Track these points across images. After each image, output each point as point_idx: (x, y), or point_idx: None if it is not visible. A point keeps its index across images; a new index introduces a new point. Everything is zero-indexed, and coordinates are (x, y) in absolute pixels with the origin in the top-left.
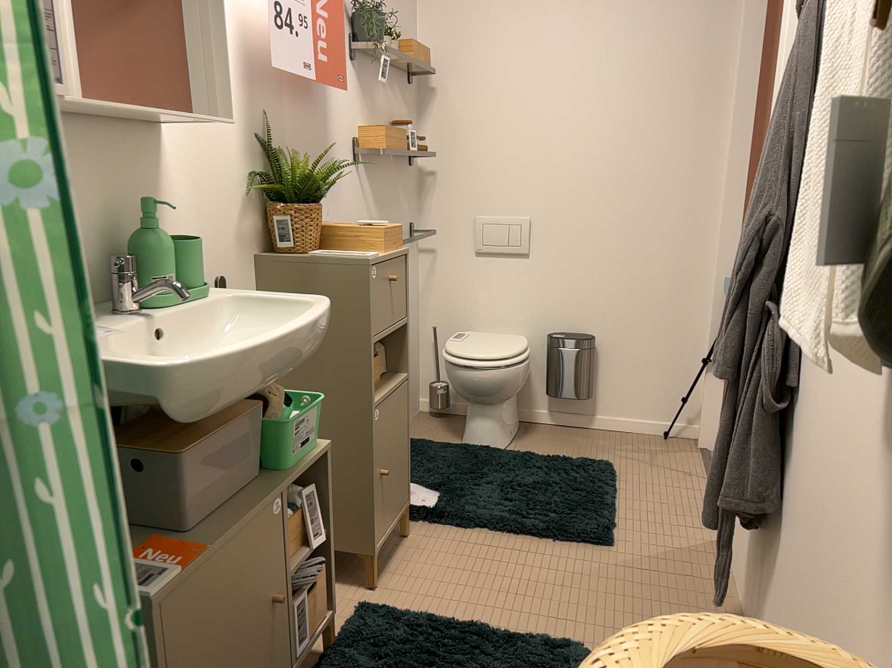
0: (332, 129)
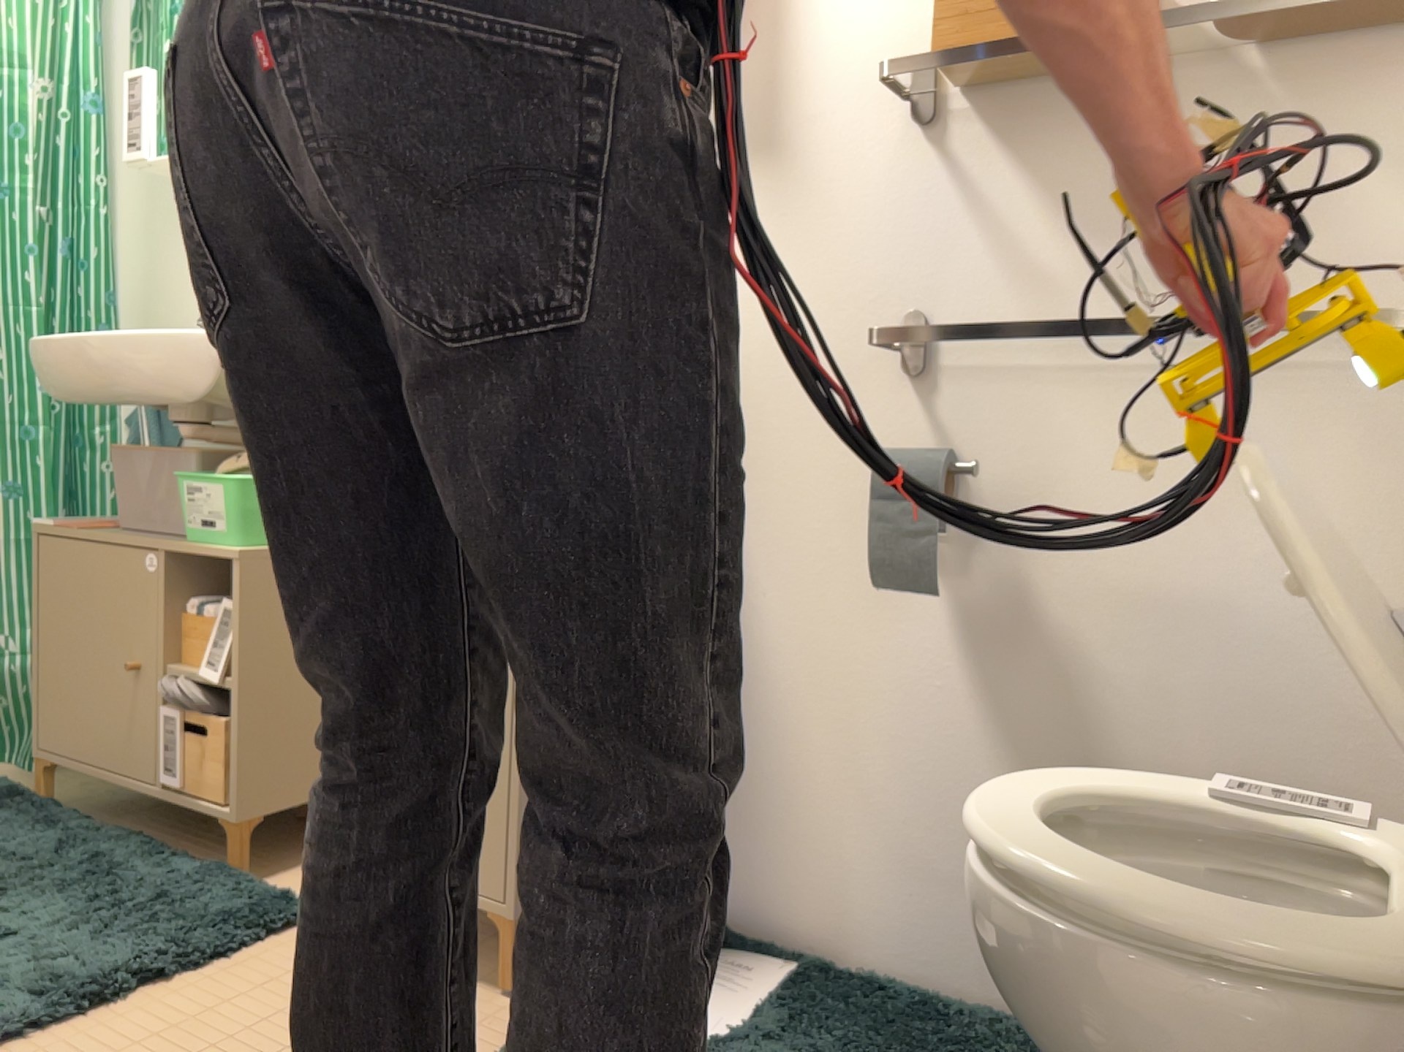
0: (794, 71)
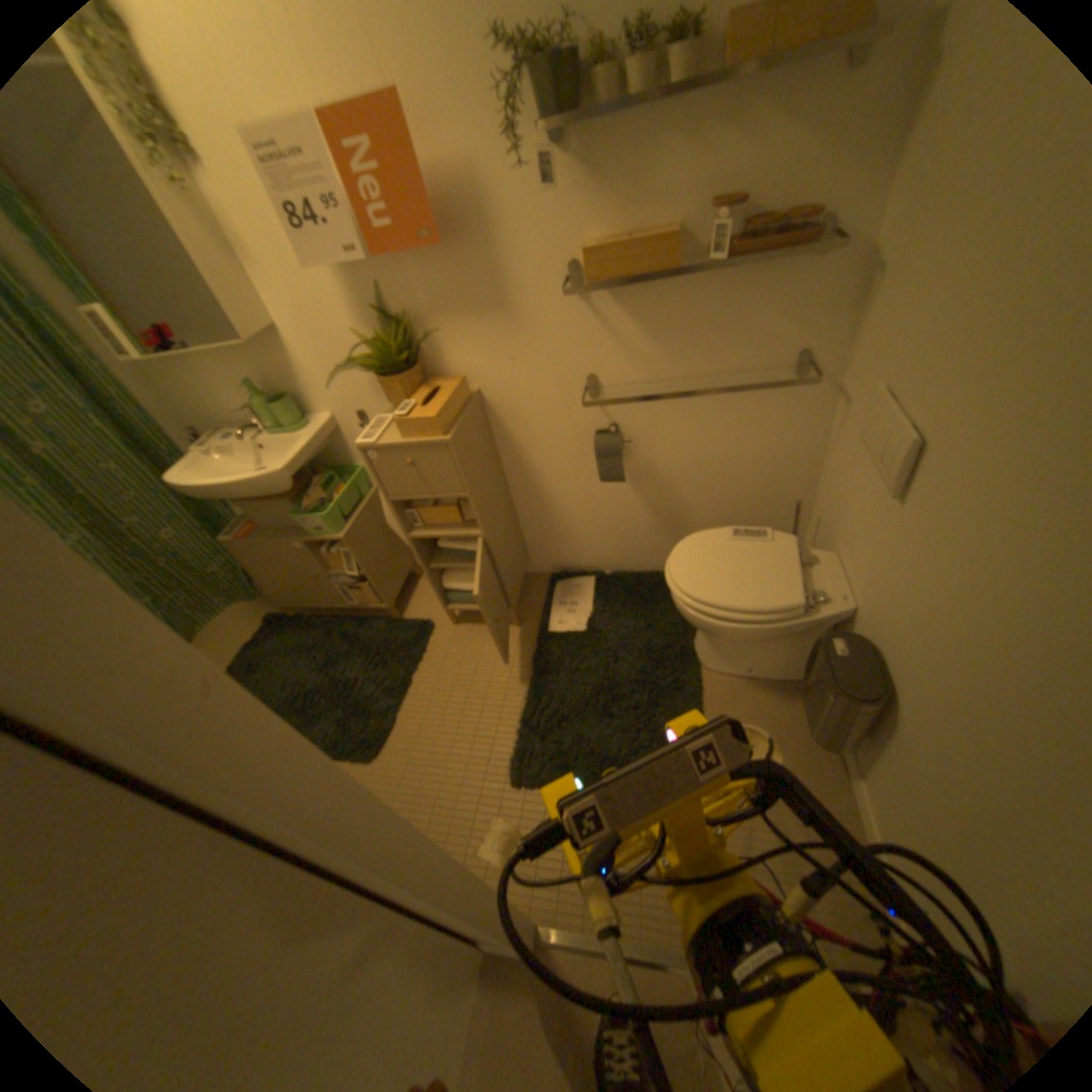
0: (505, 262)
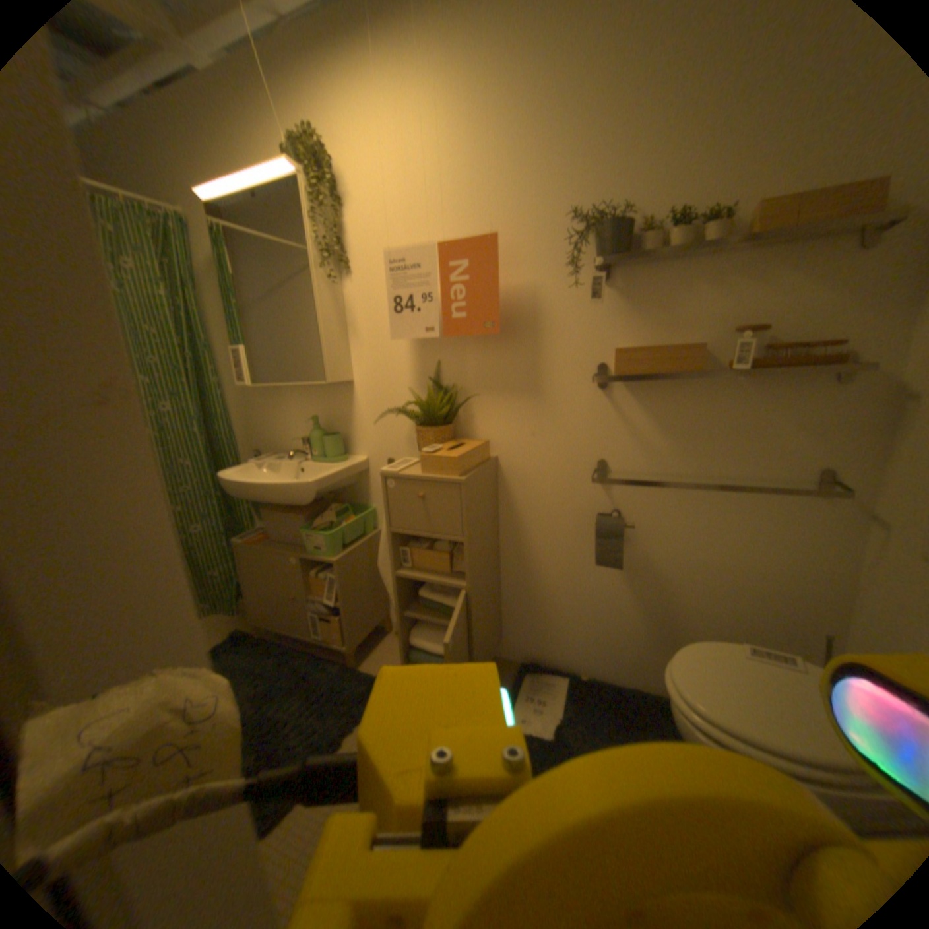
0: (547, 357)
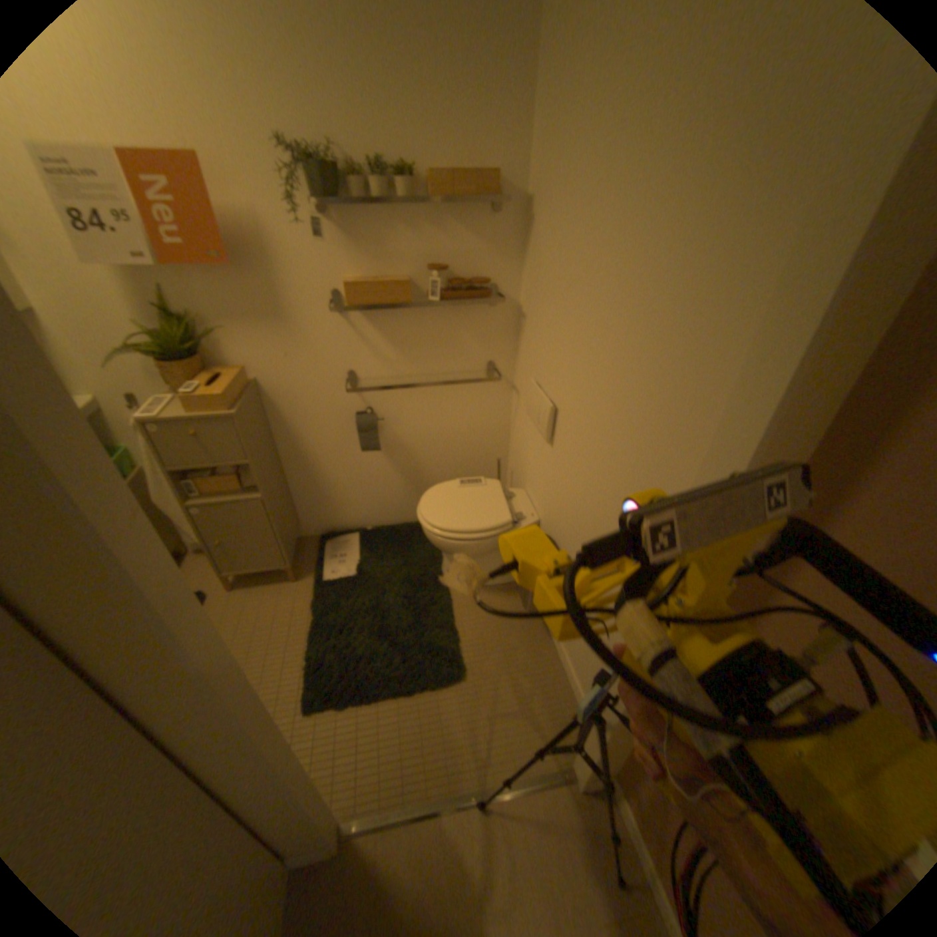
0: (283, 286)
